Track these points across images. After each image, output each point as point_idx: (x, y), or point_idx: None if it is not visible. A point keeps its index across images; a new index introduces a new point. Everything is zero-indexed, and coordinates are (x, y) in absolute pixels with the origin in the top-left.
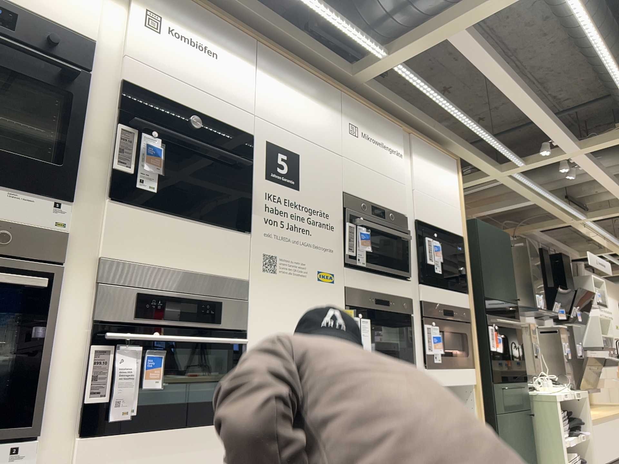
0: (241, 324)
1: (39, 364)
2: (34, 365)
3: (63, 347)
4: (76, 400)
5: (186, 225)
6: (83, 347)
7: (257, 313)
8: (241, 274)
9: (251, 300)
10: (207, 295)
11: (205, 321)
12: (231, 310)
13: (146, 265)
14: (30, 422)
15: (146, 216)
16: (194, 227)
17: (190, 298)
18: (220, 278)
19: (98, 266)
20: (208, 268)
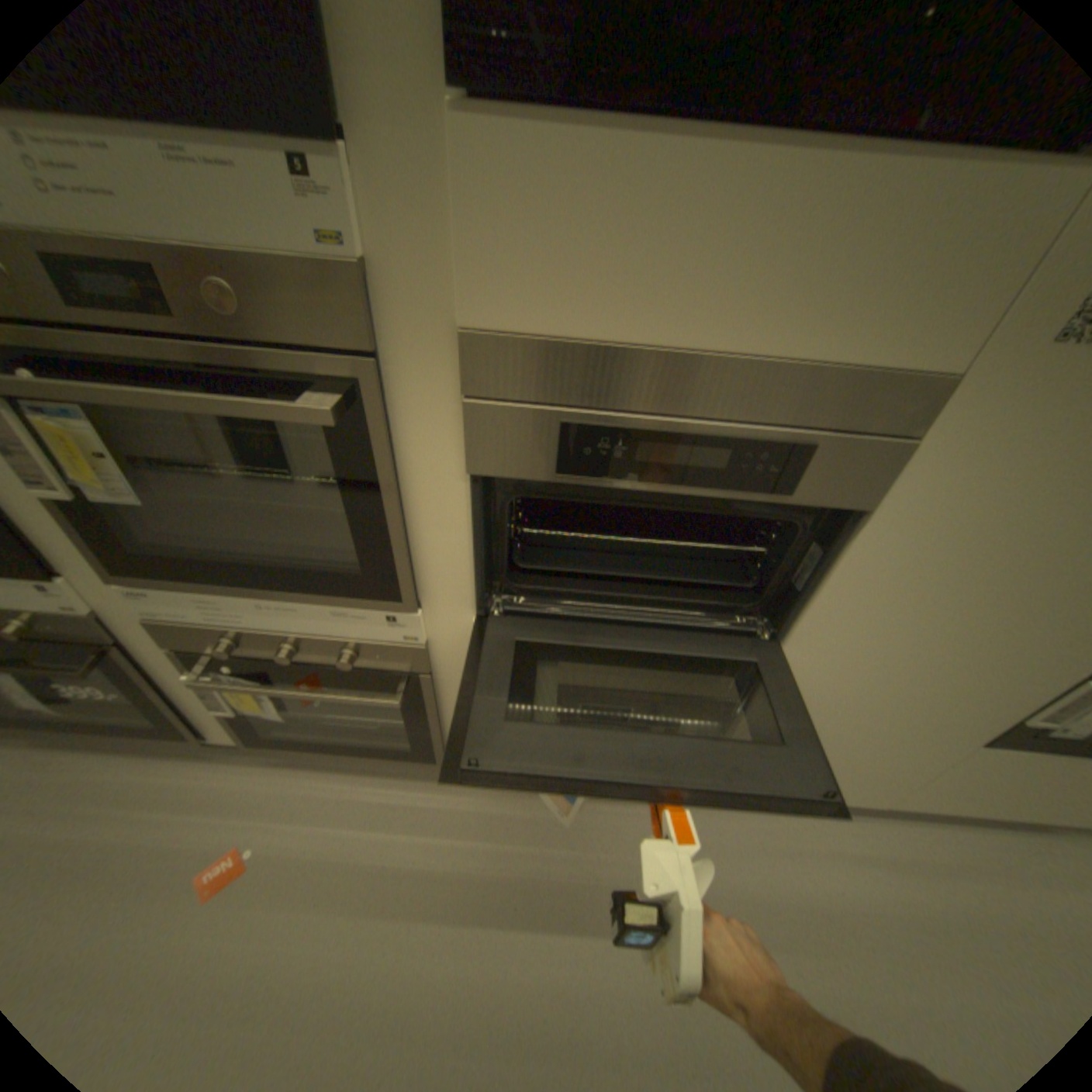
0: (858, 498)
1: (389, 532)
2: (381, 535)
3: (426, 506)
4: (465, 576)
5: (763, 167)
6: (461, 510)
7: (935, 472)
8: (944, 355)
9: (936, 437)
10: (773, 421)
11: (746, 487)
12: (841, 464)
13: (590, 341)
14: (401, 596)
15: (593, 151)
16: (797, 170)
17: (712, 433)
18: (852, 359)
19: (455, 354)
20: (807, 341)
